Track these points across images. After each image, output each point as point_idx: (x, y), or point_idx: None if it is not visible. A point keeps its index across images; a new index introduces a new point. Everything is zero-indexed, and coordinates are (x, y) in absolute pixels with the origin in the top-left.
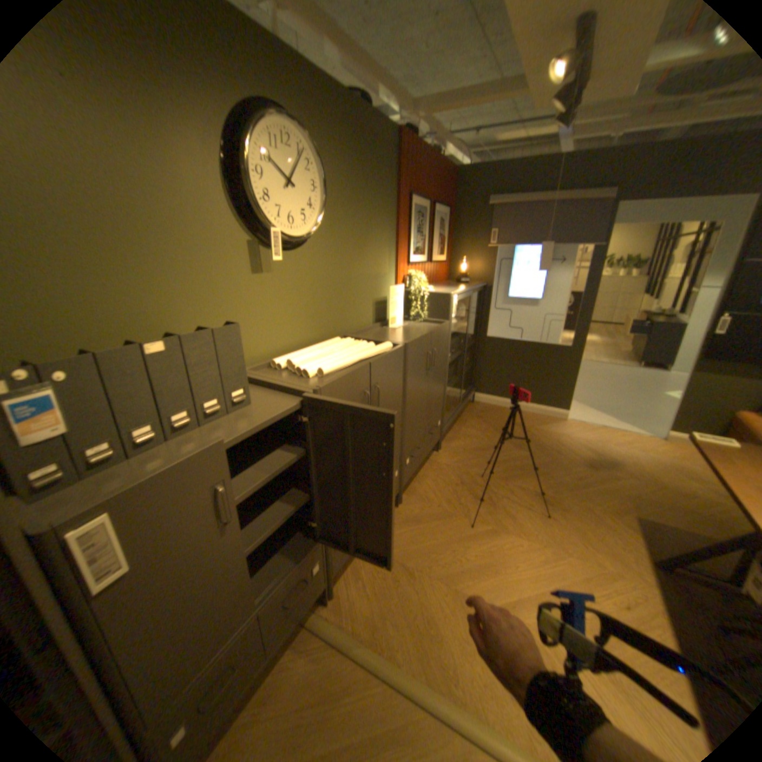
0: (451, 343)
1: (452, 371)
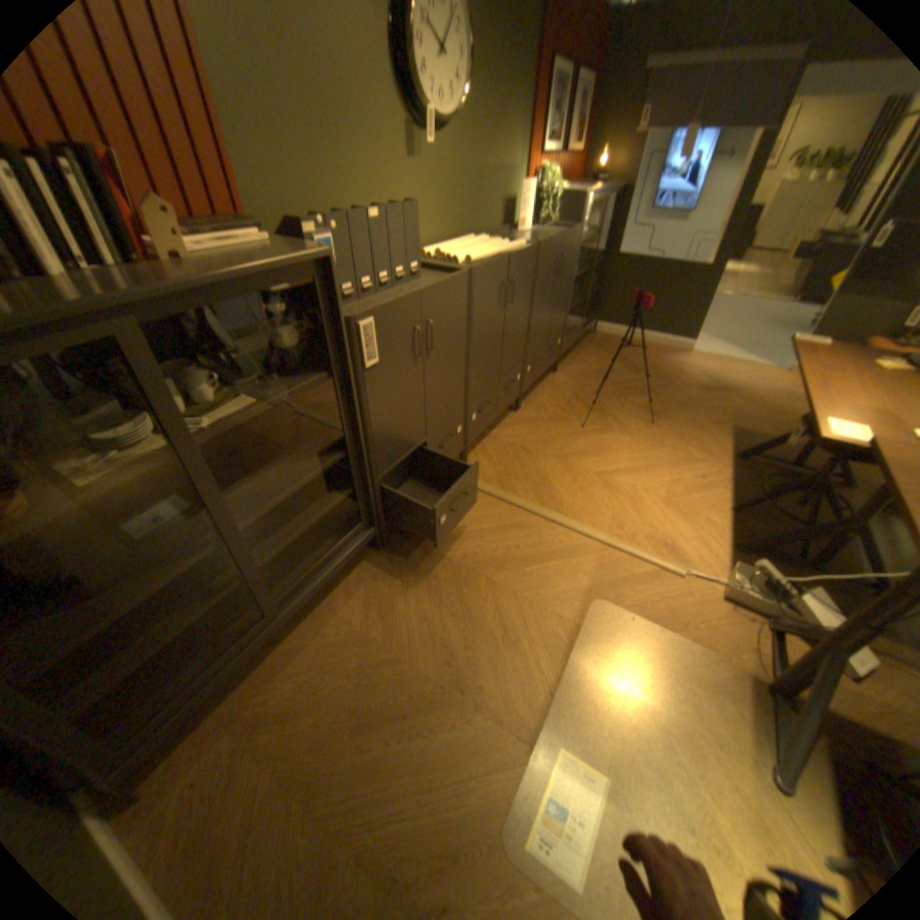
0: (580, 256)
1: (578, 290)
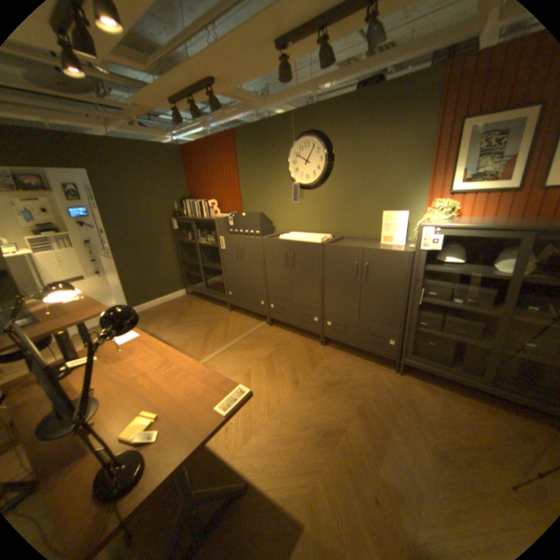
0: (466, 289)
1: (480, 331)
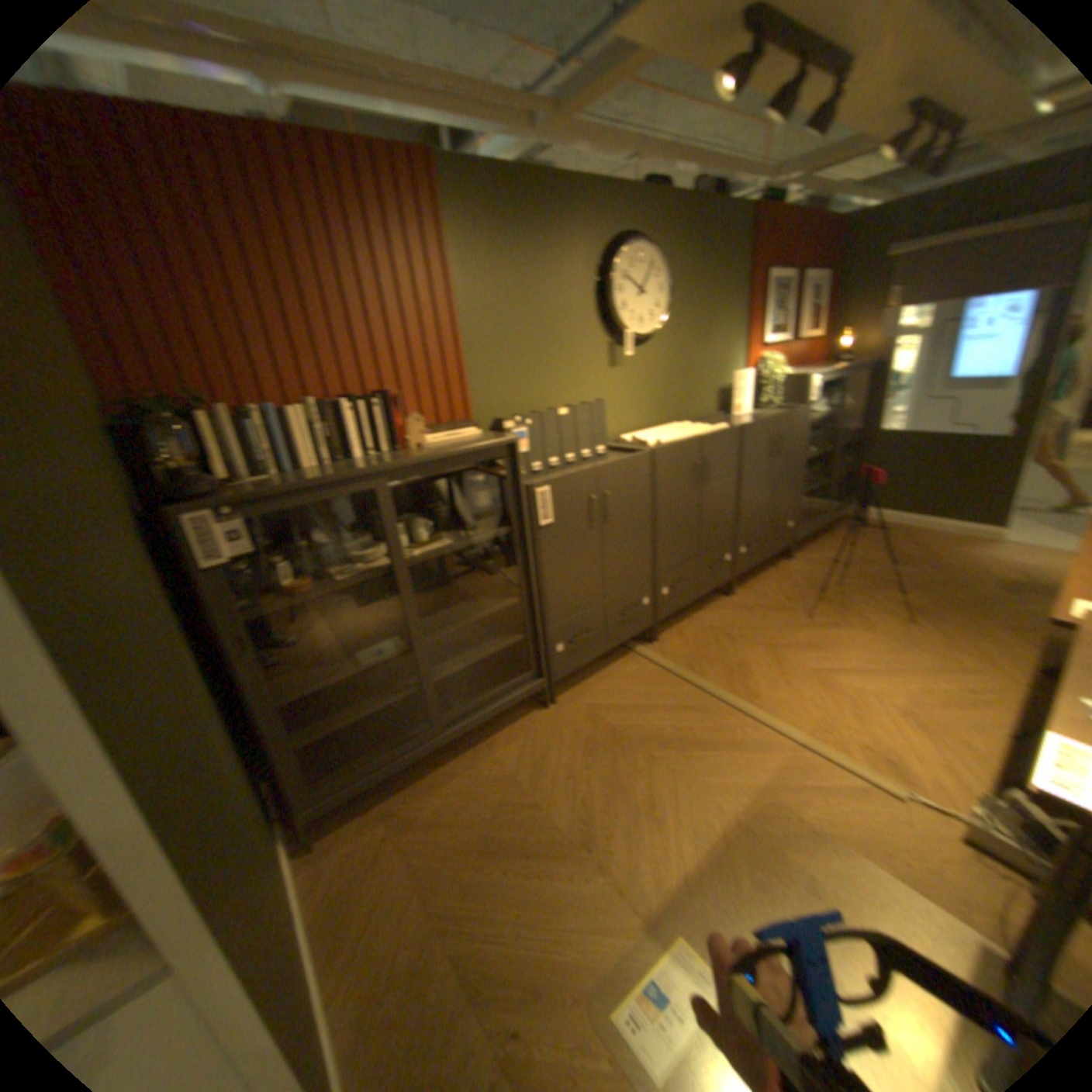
0: (816, 435)
1: (819, 471)
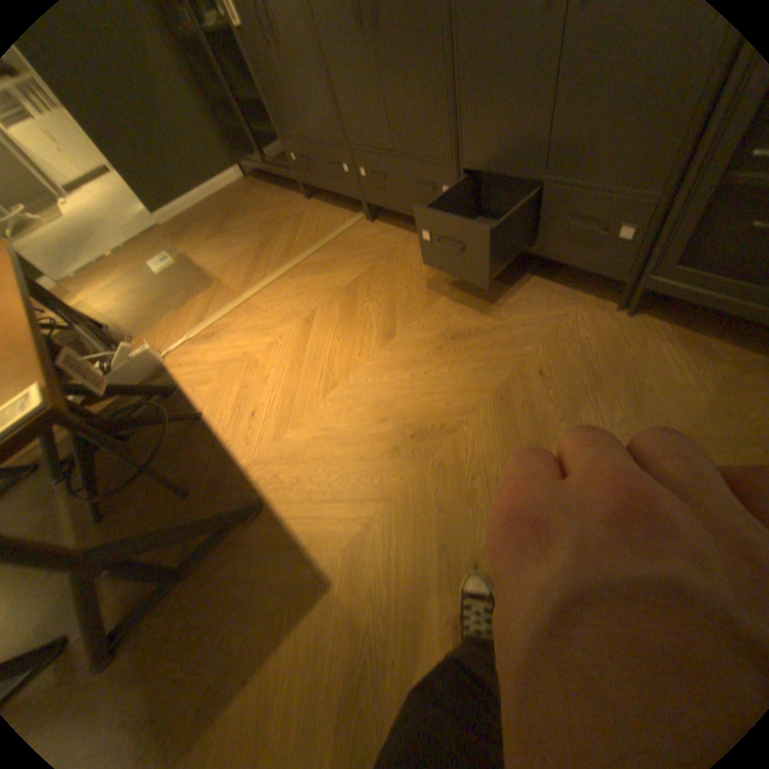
0: None
1: None
